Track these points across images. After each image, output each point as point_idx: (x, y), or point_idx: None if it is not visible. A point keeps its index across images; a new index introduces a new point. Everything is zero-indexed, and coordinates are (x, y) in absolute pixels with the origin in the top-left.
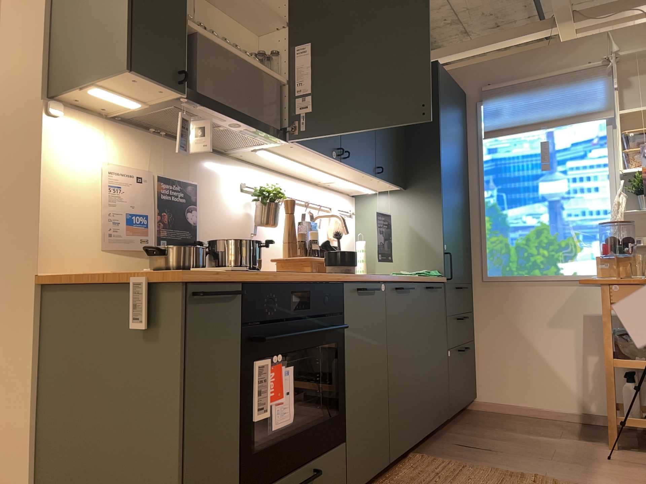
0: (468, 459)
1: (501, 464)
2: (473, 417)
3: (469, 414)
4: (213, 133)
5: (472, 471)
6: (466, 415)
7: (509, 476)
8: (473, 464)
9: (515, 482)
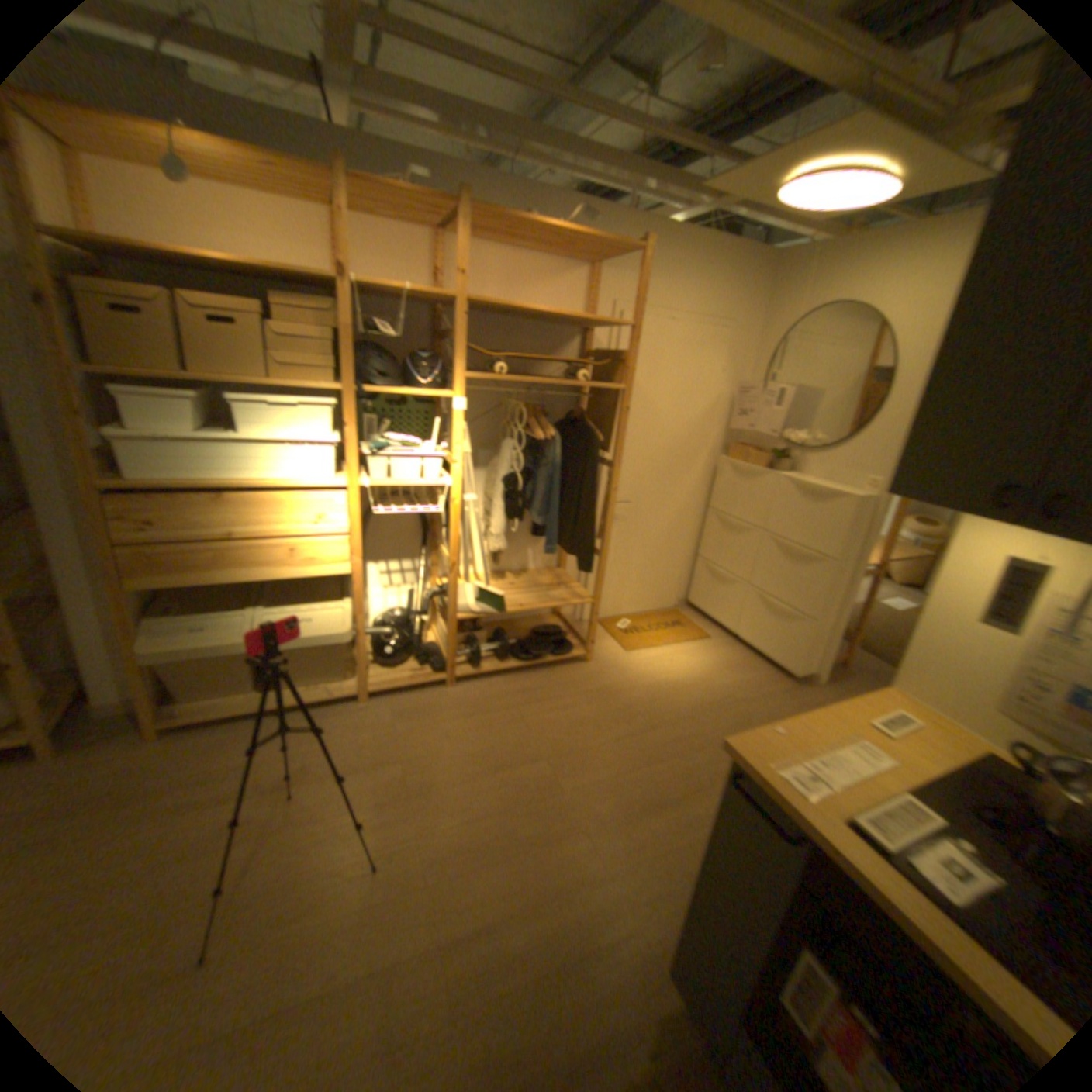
0: None
1: None
2: None
3: None
4: None
5: None
6: None
7: None
8: None
9: None
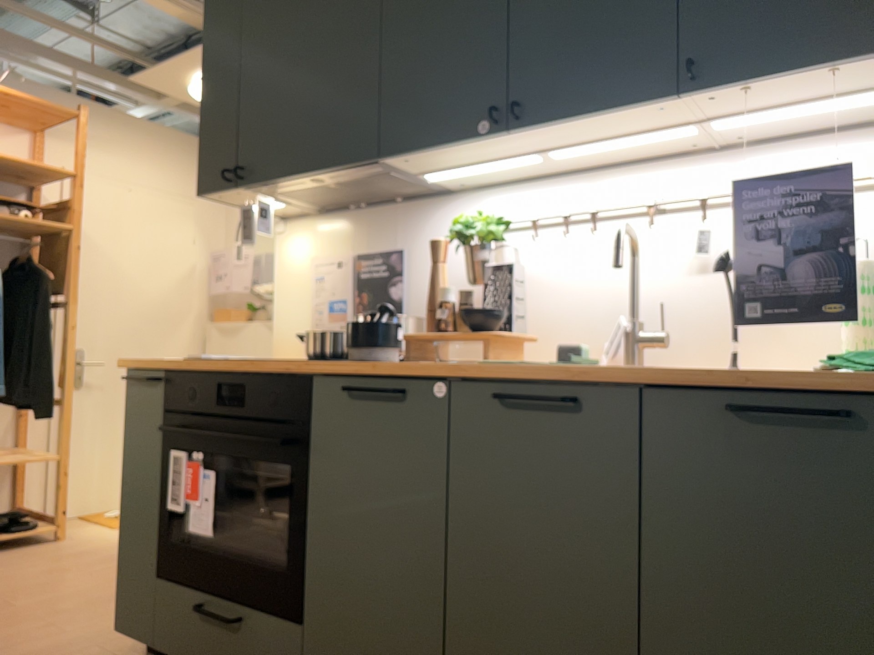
0: None
1: None
2: None
3: None
4: (364, 188)
5: None
6: None
7: None
8: None
9: None
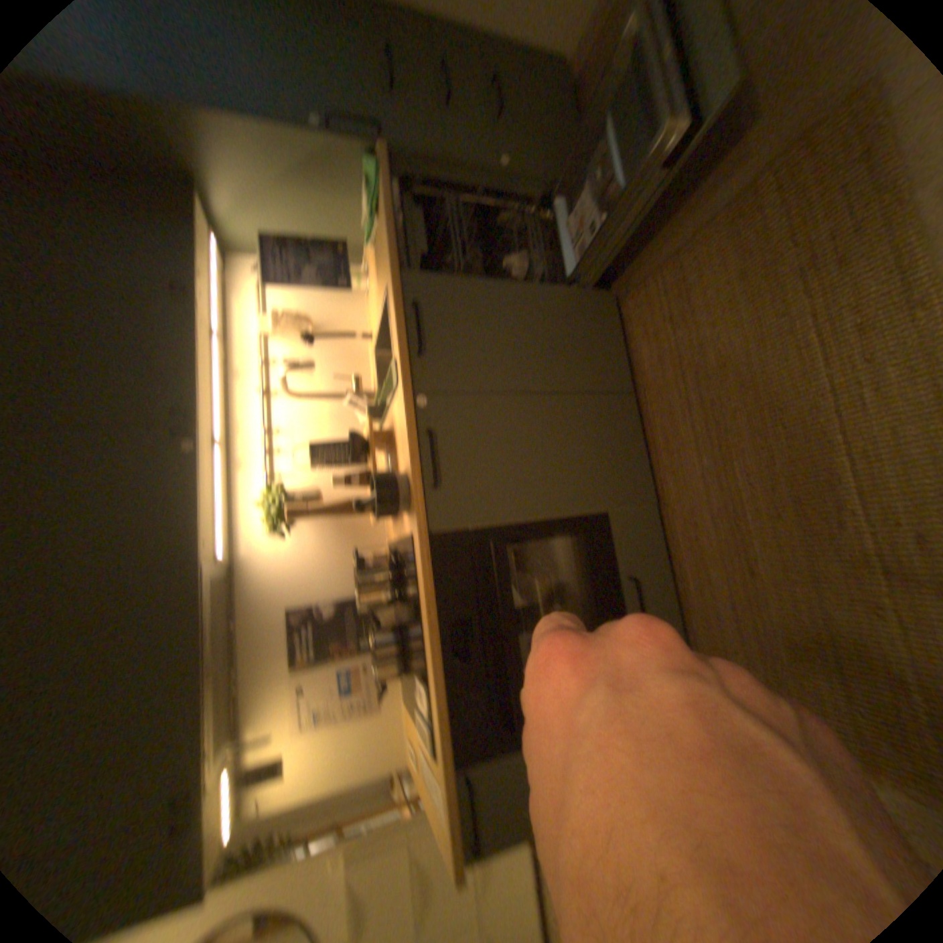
0: (667, 229)
1: (706, 186)
2: (593, 90)
3: (585, 88)
4: (214, 637)
5: (692, 260)
6: (585, 101)
7: (737, 216)
8: (680, 236)
9: (755, 225)
